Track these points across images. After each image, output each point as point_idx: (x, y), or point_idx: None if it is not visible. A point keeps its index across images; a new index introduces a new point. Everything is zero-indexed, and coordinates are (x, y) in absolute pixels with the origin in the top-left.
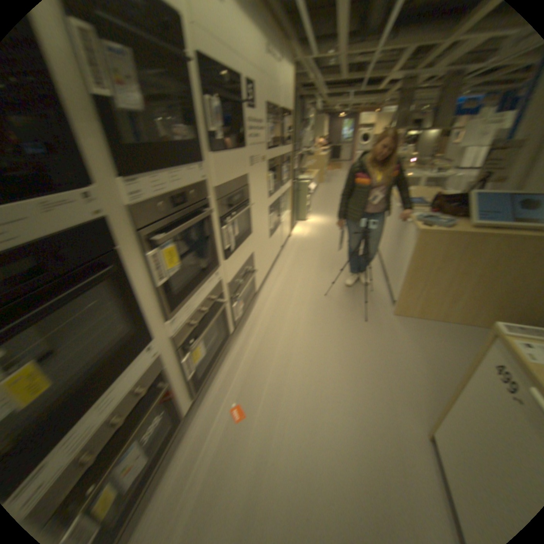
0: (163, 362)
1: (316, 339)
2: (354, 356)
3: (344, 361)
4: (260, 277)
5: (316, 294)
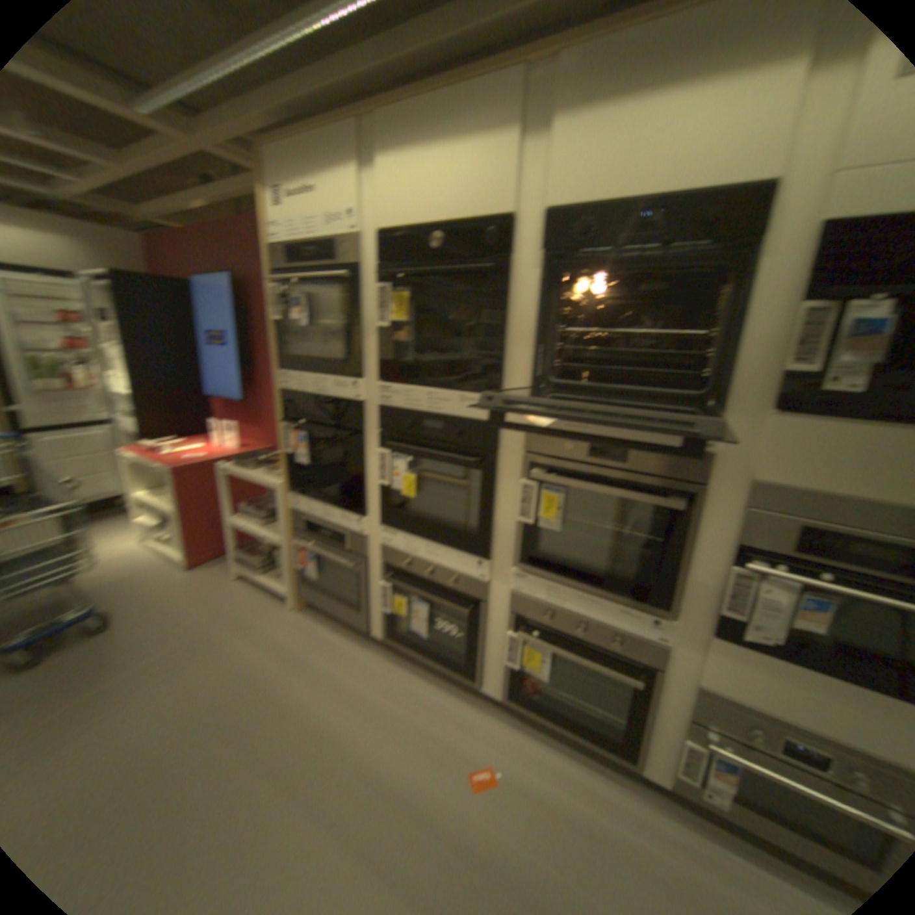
0: (490, 602)
1: None
2: None
3: None
4: None
5: None
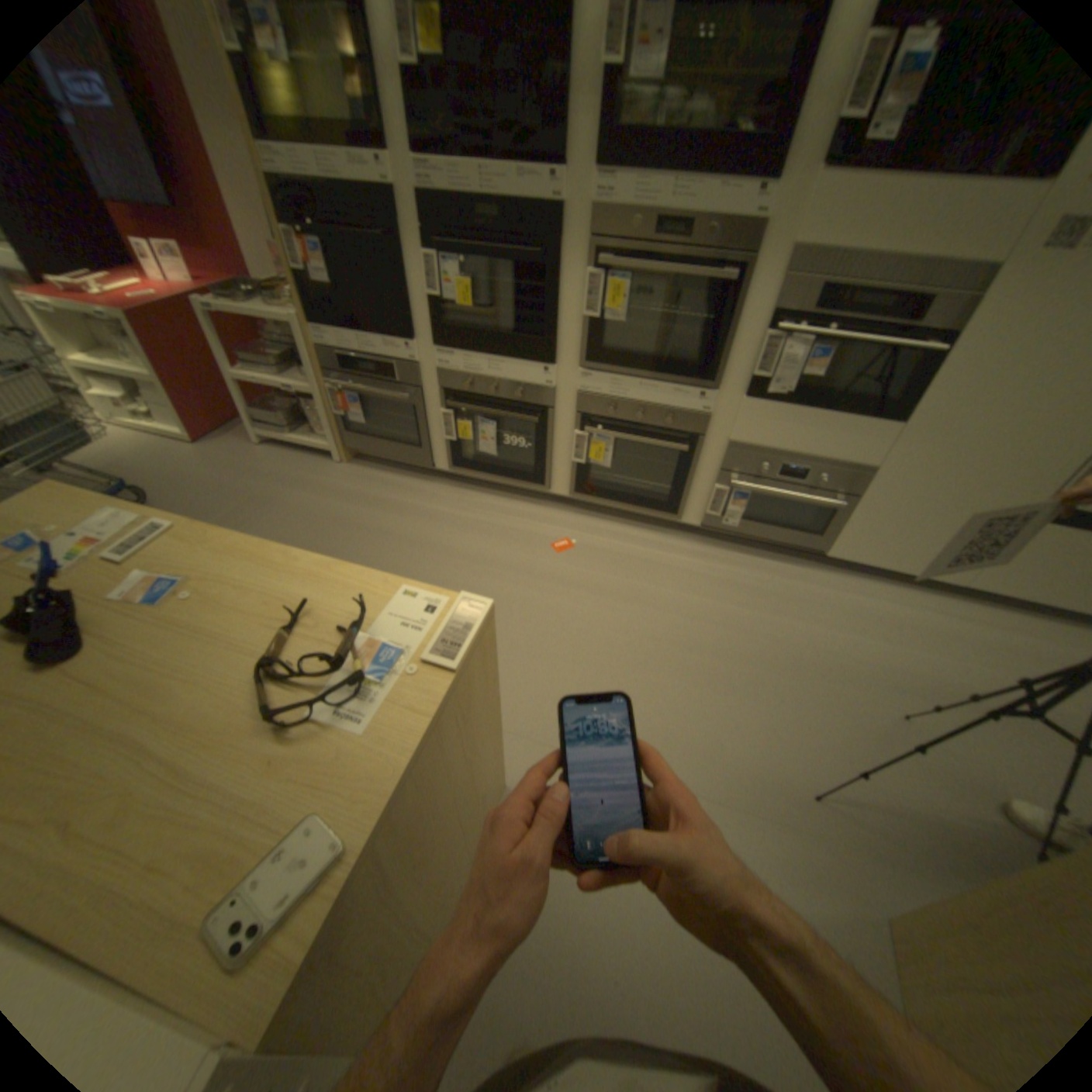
0: (558, 409)
1: (721, 664)
2: (686, 729)
3: (667, 703)
4: (875, 549)
5: (910, 700)
